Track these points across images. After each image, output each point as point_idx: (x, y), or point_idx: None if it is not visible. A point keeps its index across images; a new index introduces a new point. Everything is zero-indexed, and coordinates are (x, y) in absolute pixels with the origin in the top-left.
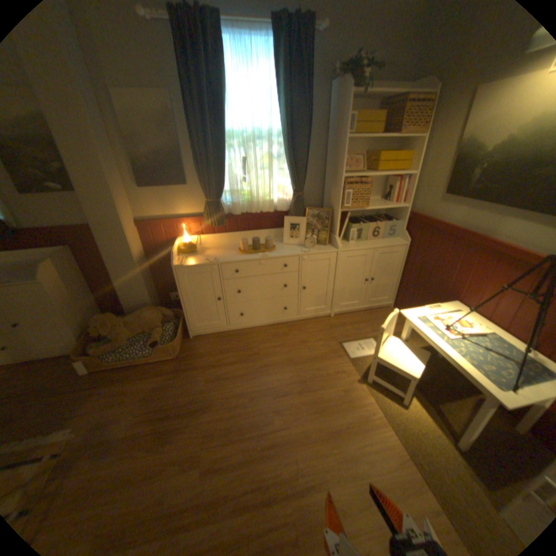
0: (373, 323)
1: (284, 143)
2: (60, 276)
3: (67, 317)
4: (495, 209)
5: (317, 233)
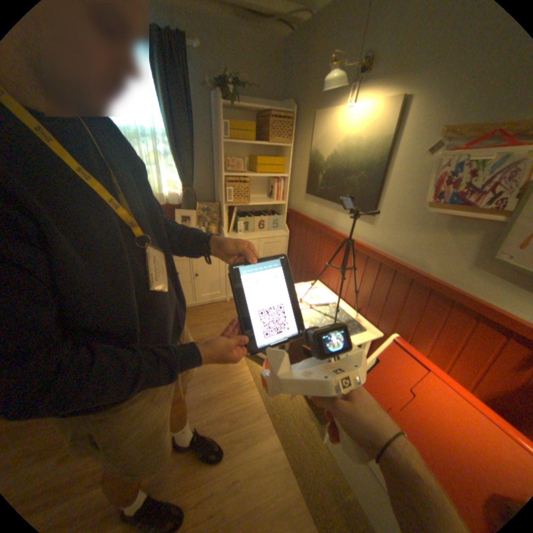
0: None
1: (168, 142)
2: None
3: None
4: (332, 206)
5: (207, 225)
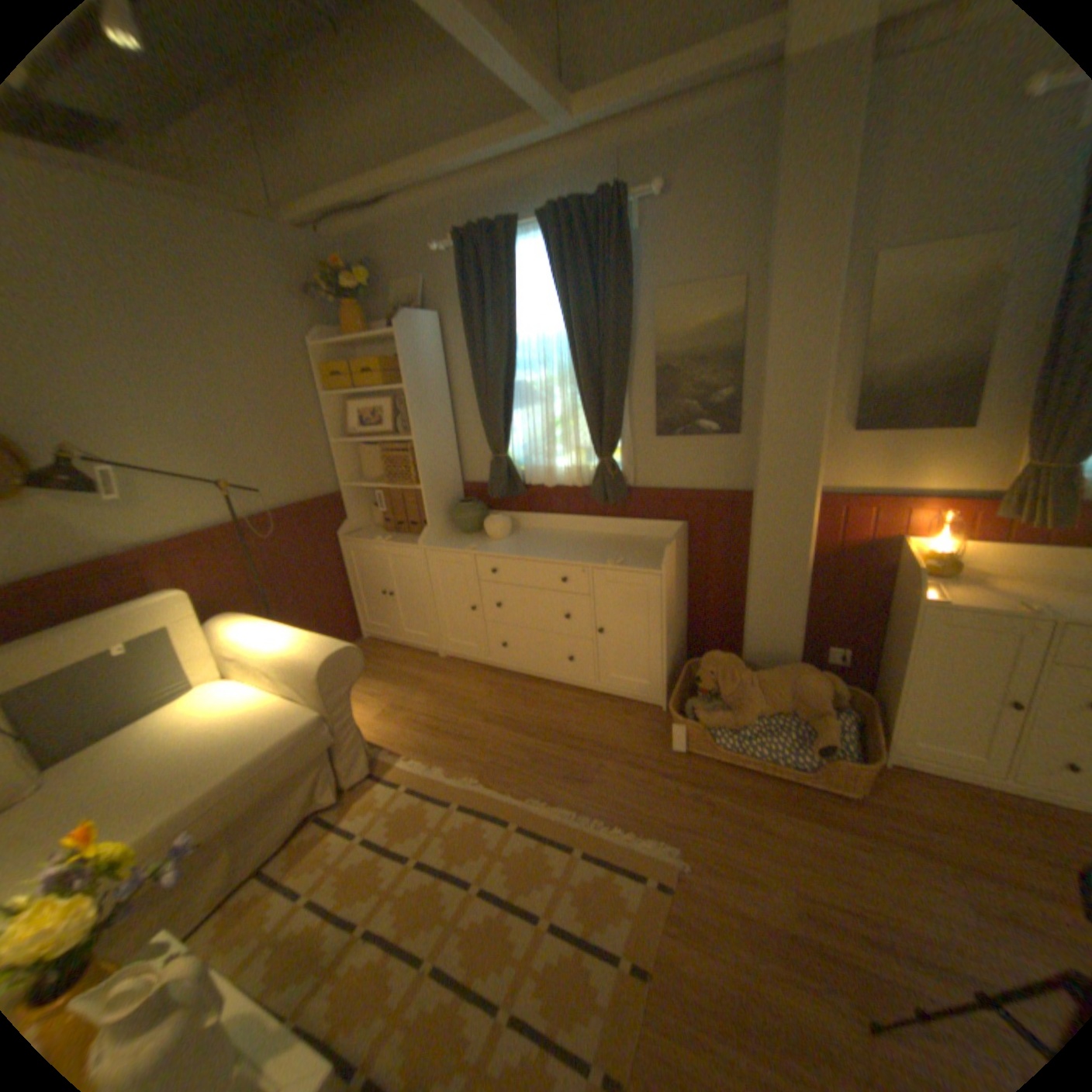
0: None
1: None
2: (676, 569)
3: (669, 639)
4: None
5: None
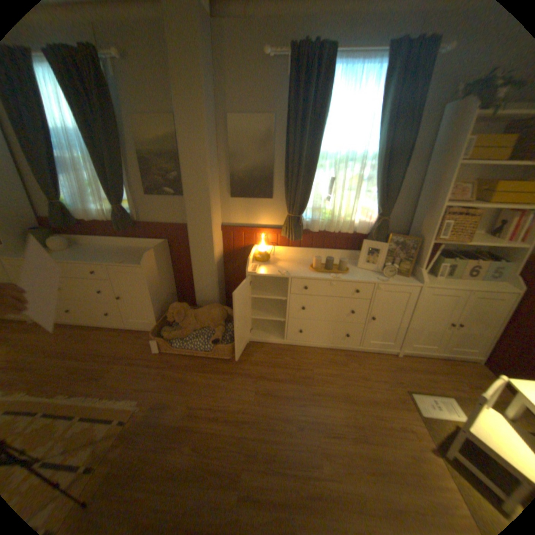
0: (455, 378)
1: (379, 165)
2: (157, 264)
3: (154, 299)
4: None
5: (399, 262)
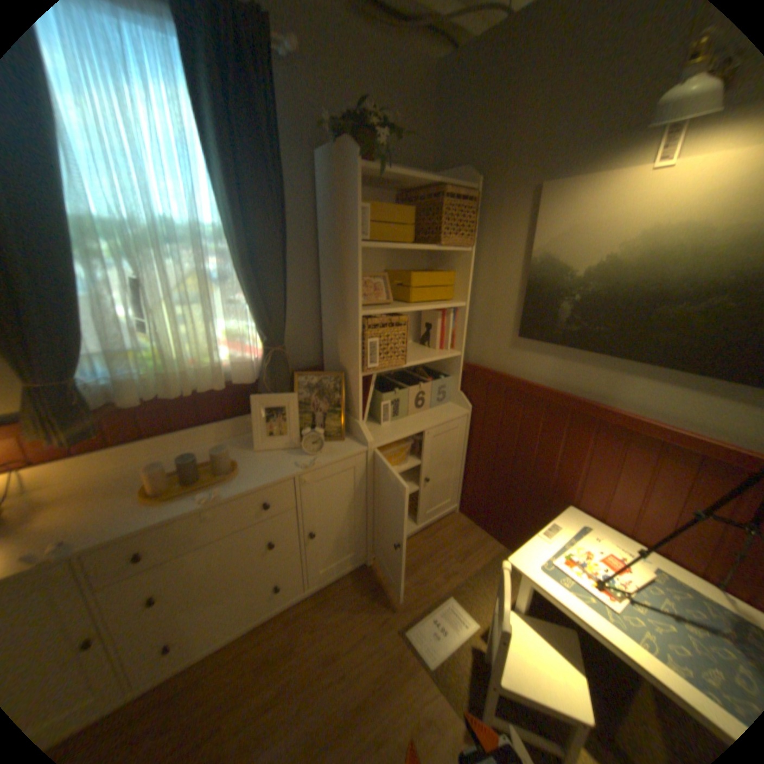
0: (441, 557)
1: (232, 251)
2: None
3: None
4: (606, 363)
5: (323, 420)
